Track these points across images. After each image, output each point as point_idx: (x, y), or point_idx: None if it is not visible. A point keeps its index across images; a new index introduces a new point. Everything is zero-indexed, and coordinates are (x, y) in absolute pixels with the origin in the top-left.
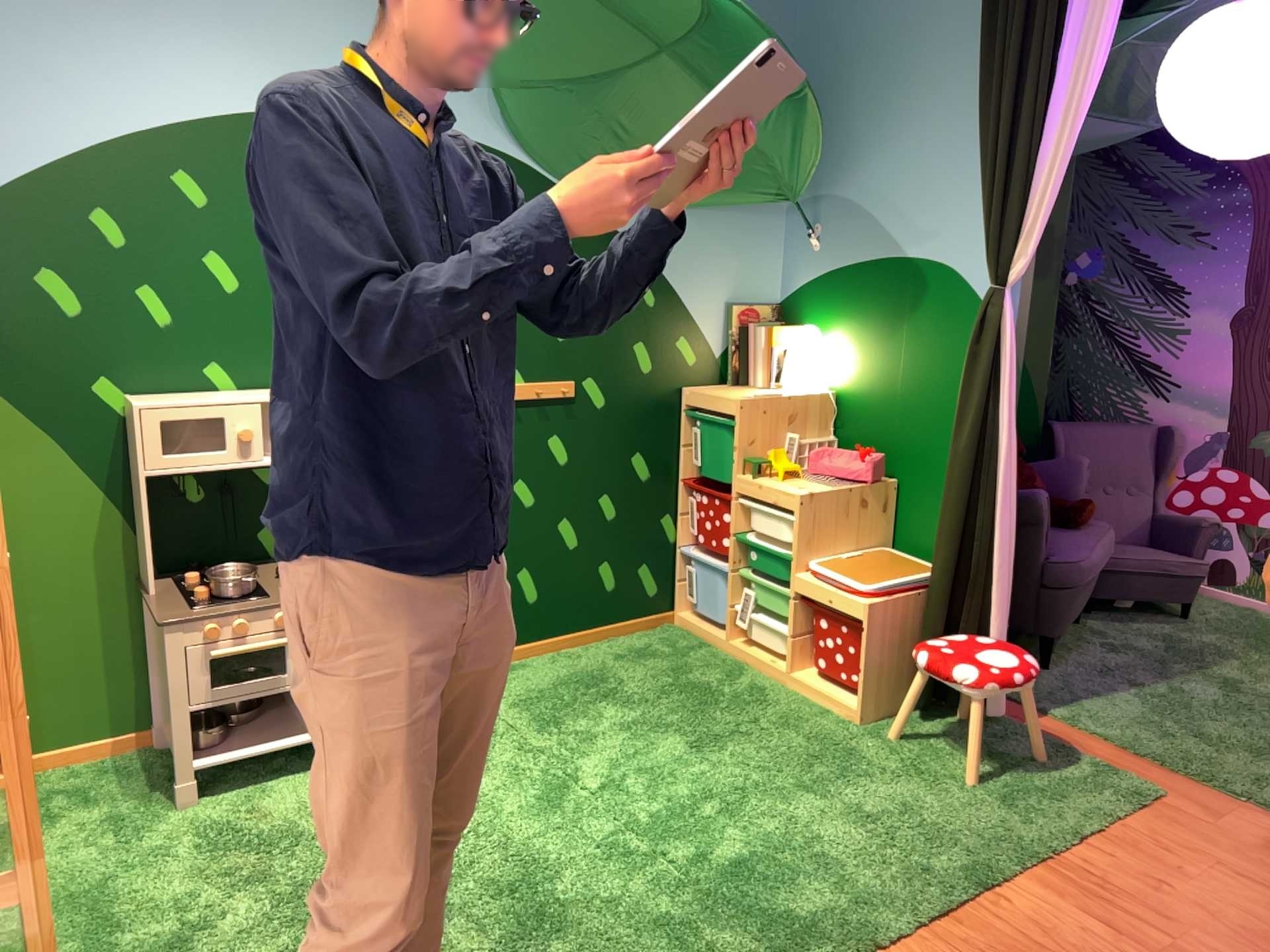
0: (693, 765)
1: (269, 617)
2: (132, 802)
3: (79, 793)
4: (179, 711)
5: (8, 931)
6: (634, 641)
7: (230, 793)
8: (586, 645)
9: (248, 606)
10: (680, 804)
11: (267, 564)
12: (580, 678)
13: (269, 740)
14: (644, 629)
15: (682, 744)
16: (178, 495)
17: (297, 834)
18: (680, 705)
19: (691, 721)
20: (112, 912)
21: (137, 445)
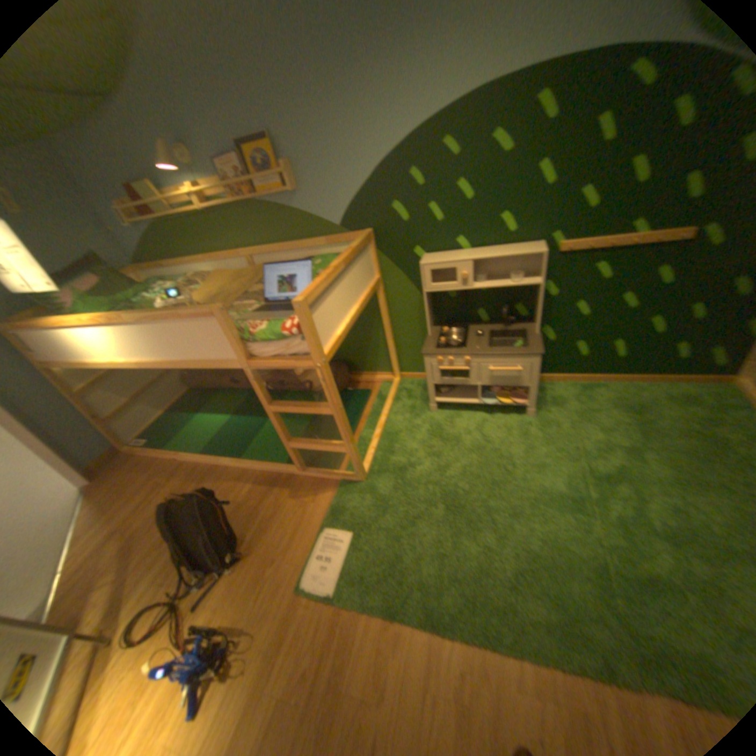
0: (671, 497)
1: (461, 358)
2: (419, 402)
3: (408, 392)
4: (428, 383)
5: (370, 438)
6: (691, 388)
7: (447, 411)
8: (653, 383)
9: (454, 352)
10: (643, 519)
11: (477, 325)
12: (635, 404)
13: (463, 397)
14: (703, 382)
15: (673, 478)
16: (443, 295)
17: (458, 440)
18: (693, 448)
19: (692, 464)
20: (394, 446)
21: (420, 280)
